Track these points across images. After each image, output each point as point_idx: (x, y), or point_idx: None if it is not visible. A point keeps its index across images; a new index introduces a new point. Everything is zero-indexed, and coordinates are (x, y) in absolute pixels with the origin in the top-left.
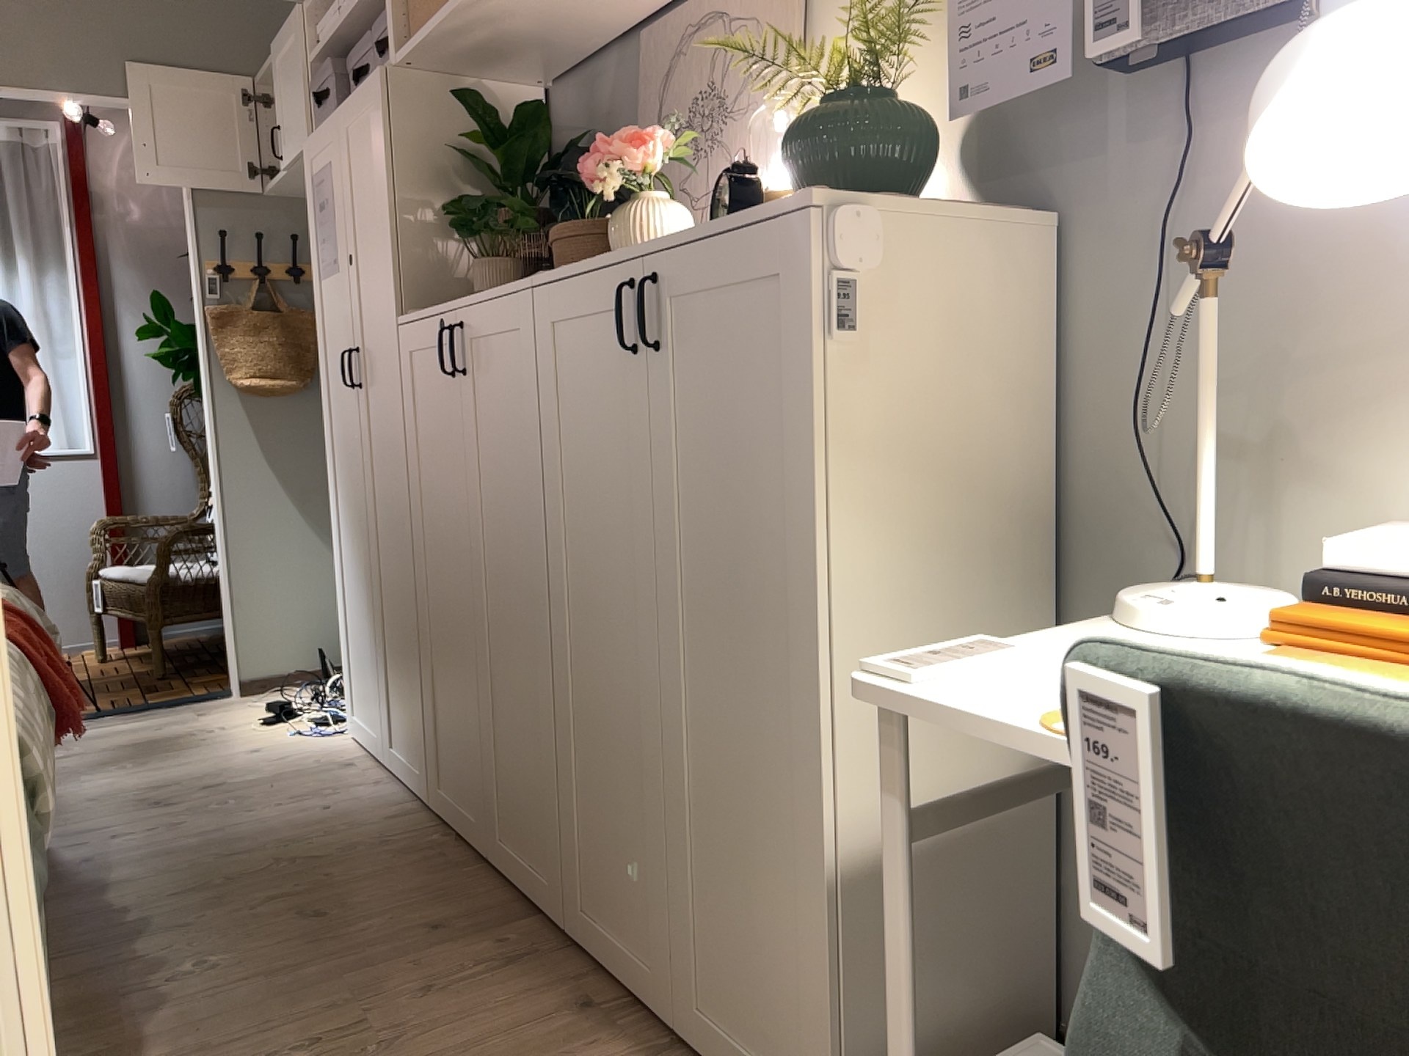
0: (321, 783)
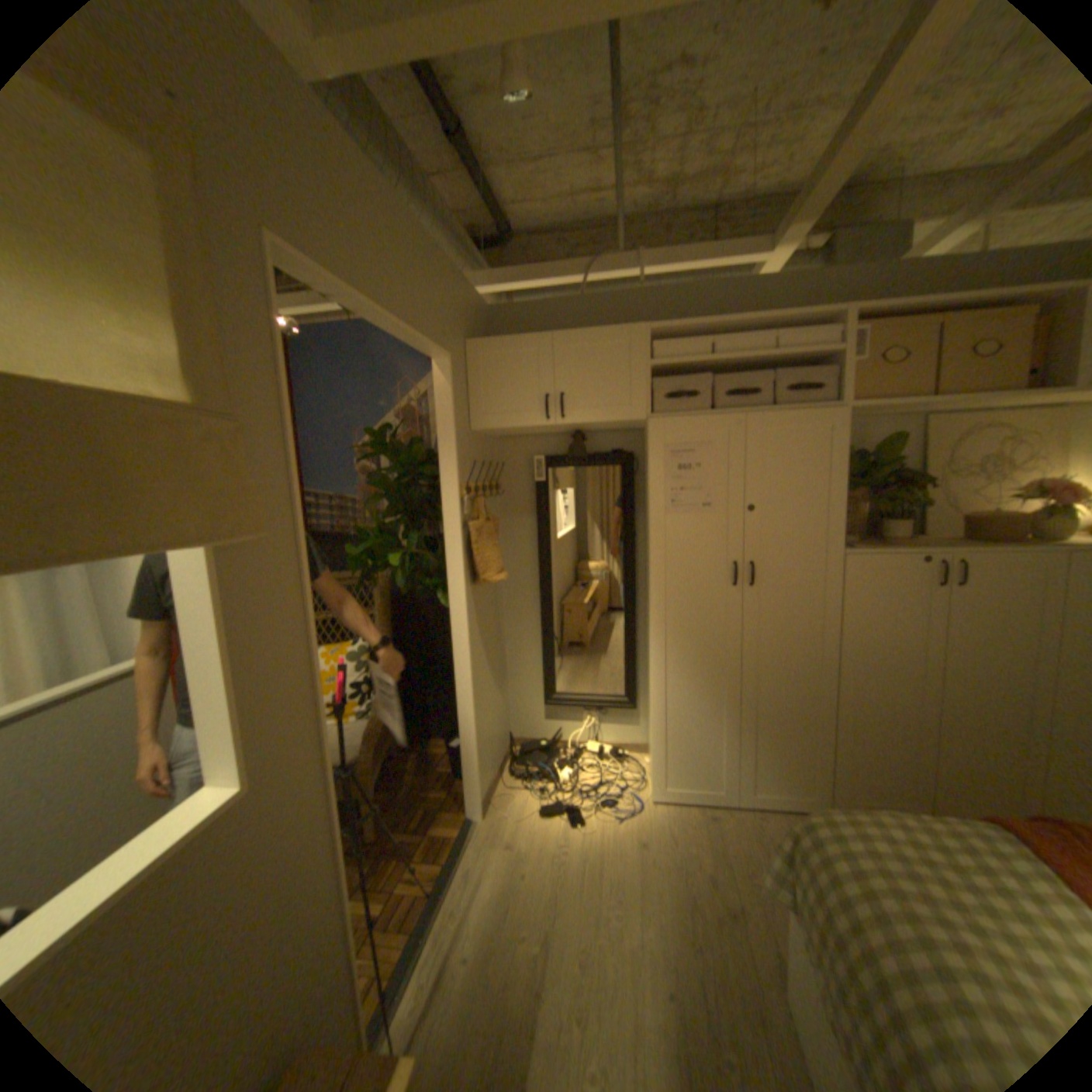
0: (745, 840)
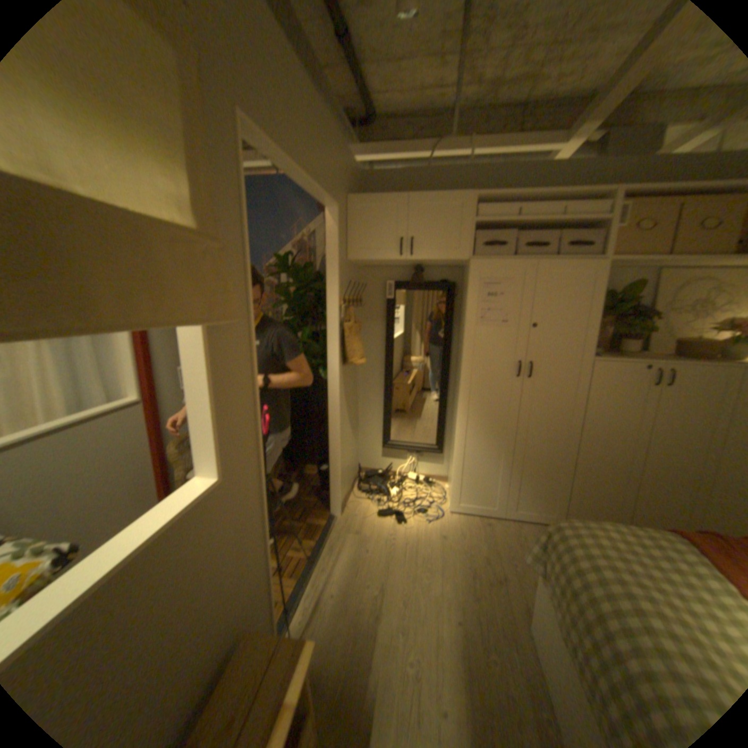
0: (508, 538)
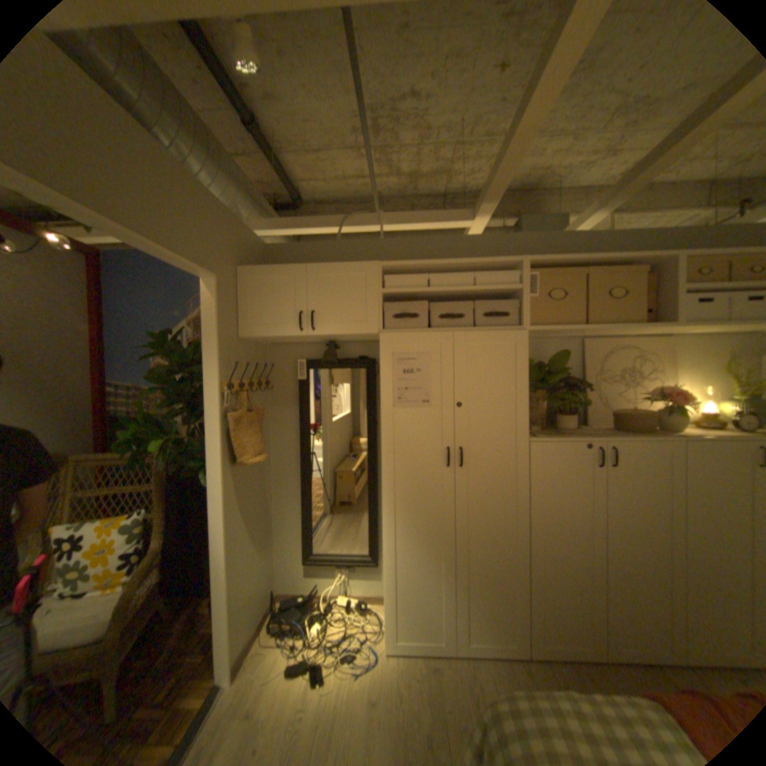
0: (459, 690)
